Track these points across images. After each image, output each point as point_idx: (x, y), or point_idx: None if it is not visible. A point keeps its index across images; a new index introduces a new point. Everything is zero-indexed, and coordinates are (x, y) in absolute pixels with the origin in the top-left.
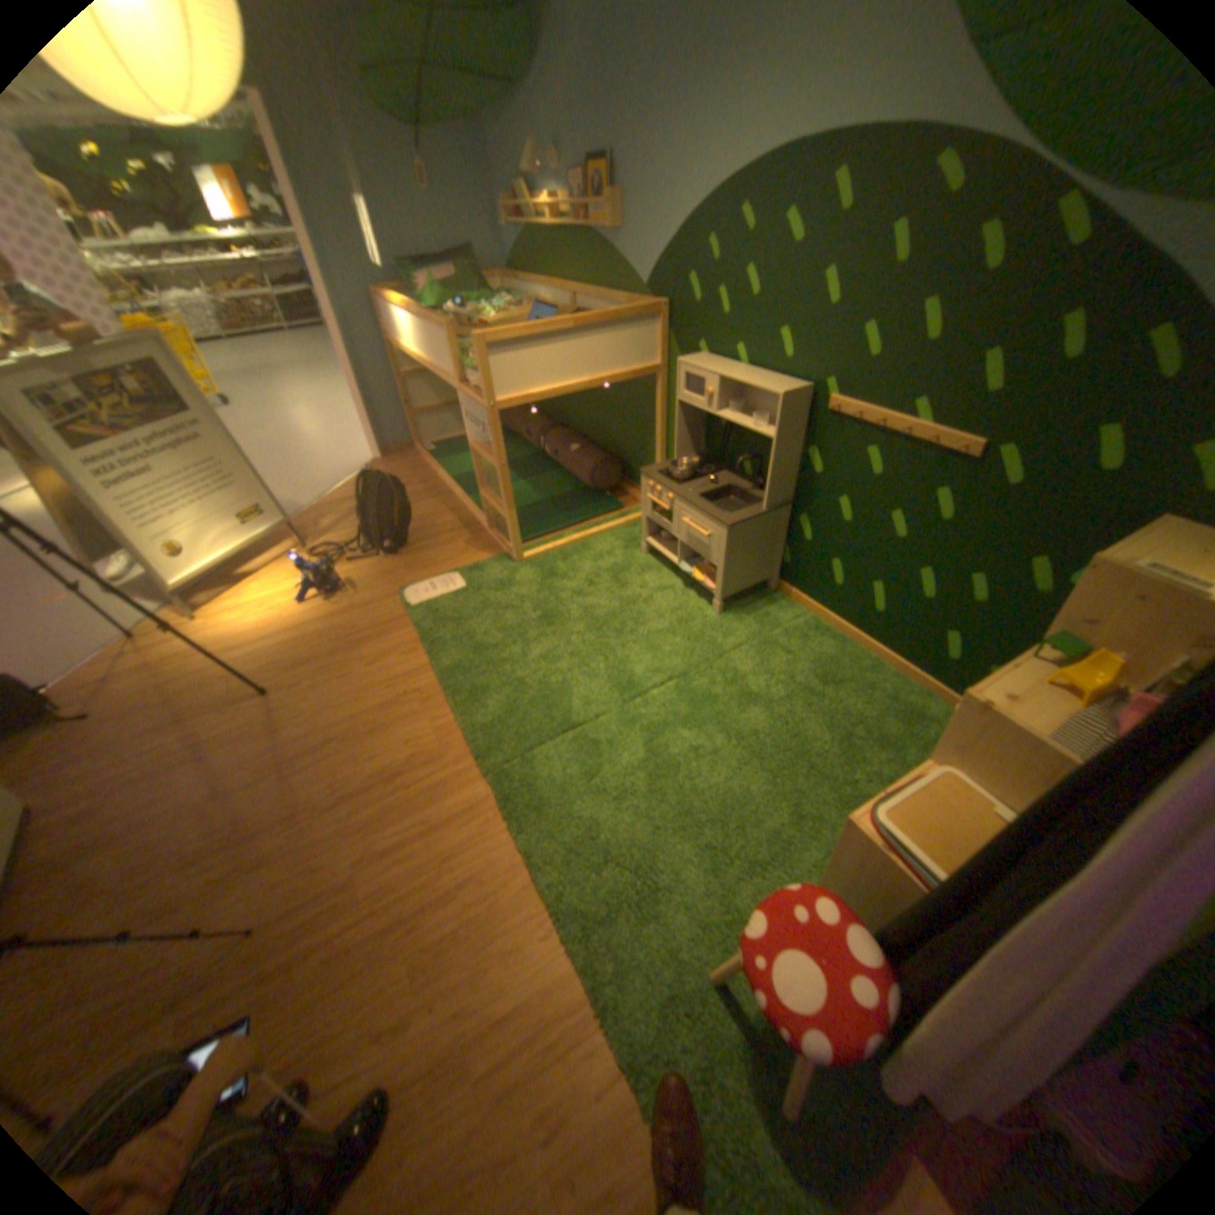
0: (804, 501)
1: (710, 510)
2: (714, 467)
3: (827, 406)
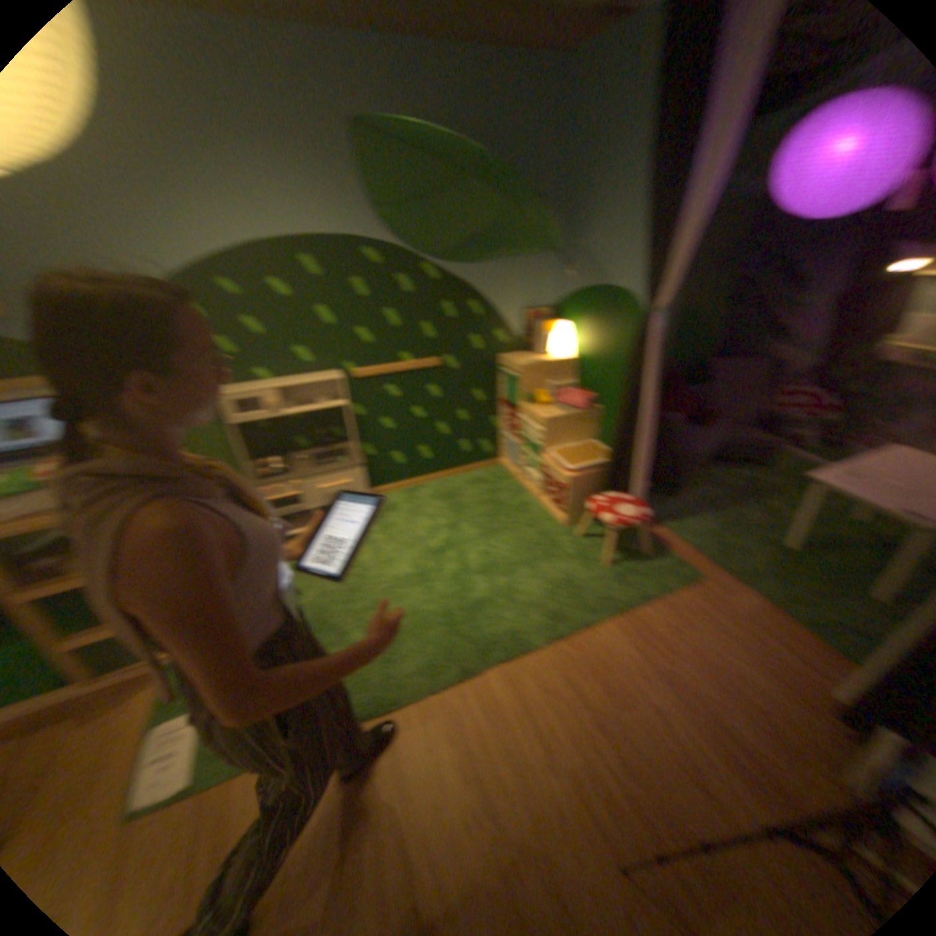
0: (364, 435)
1: (341, 466)
2: (281, 457)
3: (356, 377)
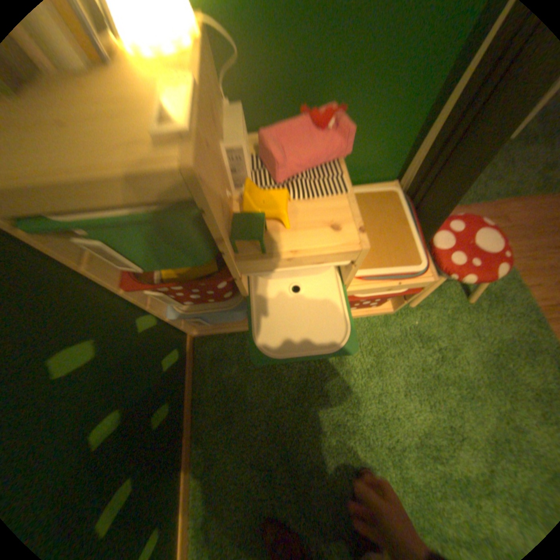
0: None
1: None
2: None
3: None
